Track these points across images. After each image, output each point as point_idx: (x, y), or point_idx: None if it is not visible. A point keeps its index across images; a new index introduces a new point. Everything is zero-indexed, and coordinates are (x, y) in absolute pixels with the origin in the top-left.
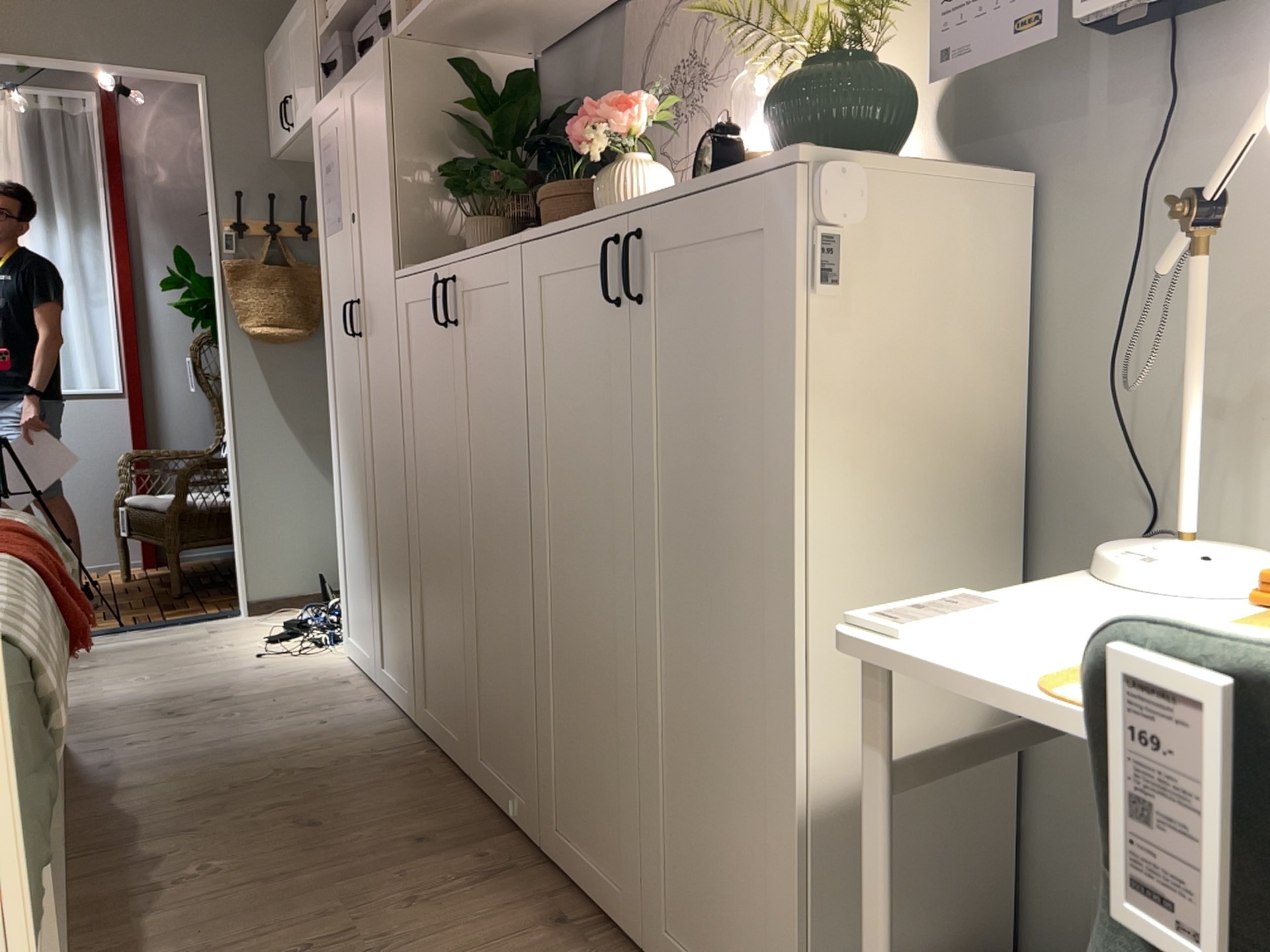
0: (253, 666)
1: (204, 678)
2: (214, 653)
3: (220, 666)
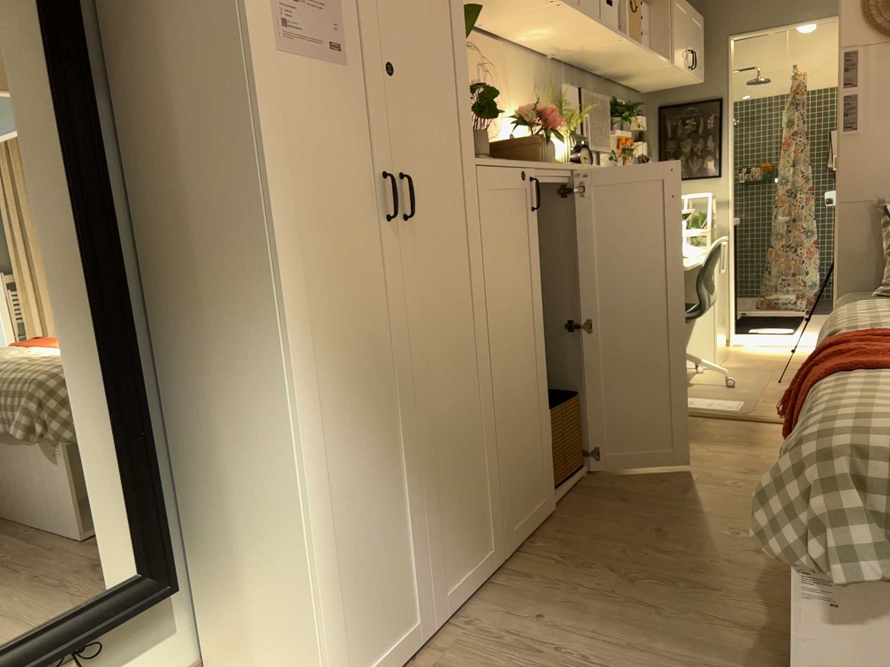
0: None
1: None
2: None
3: None
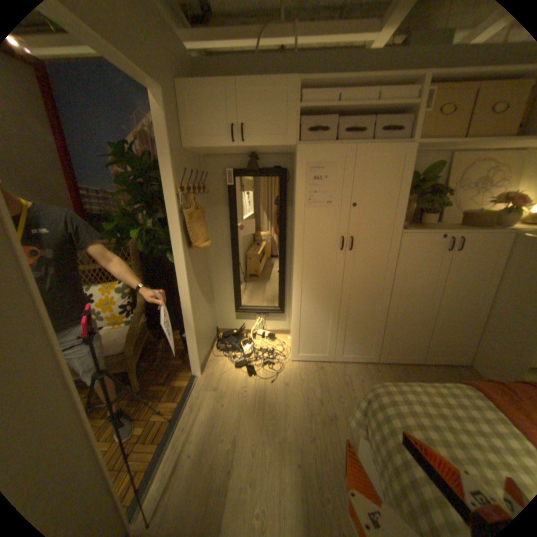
0: (283, 386)
1: (288, 403)
2: (253, 395)
3: (276, 396)
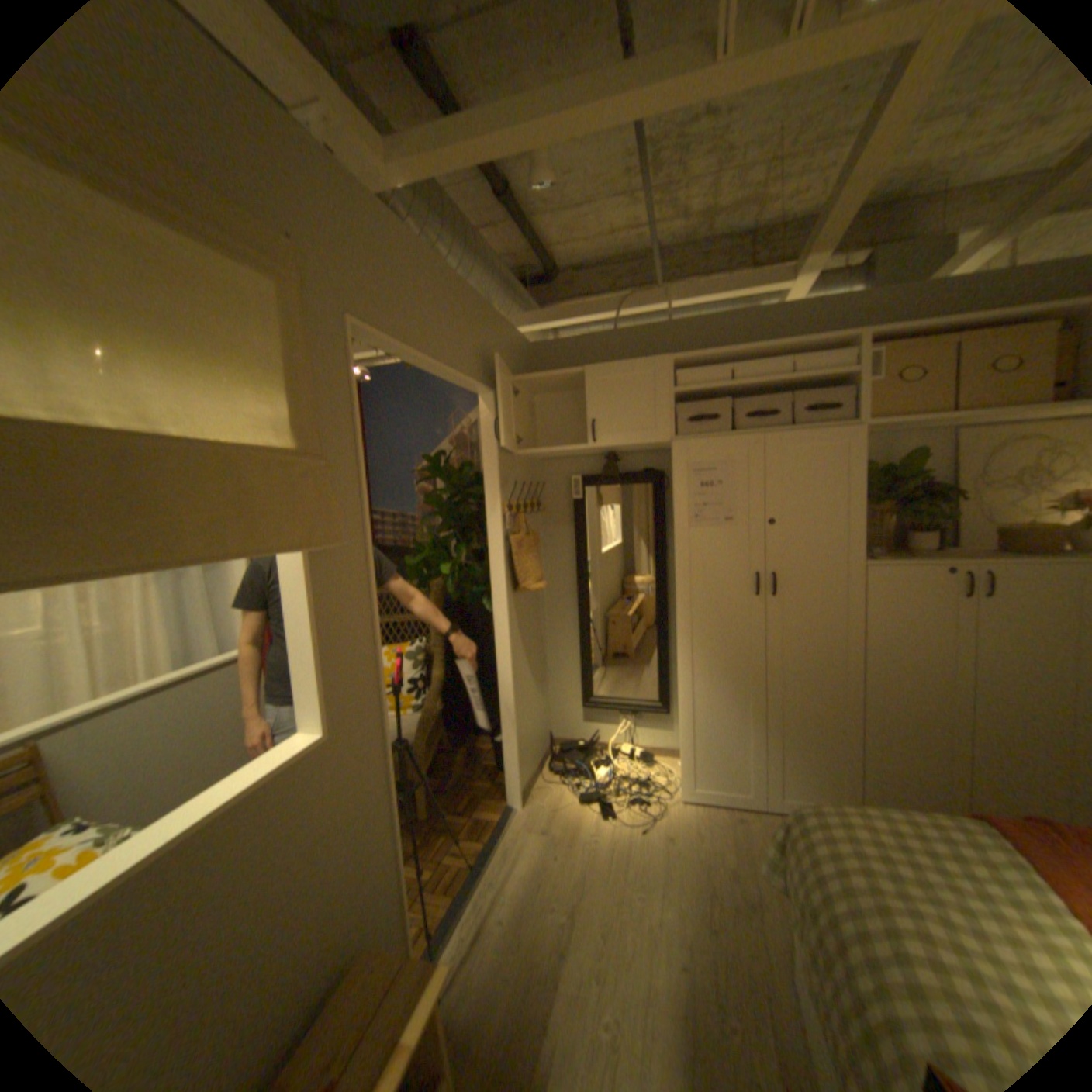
0: (663, 844)
1: (671, 871)
2: (608, 851)
3: (649, 858)
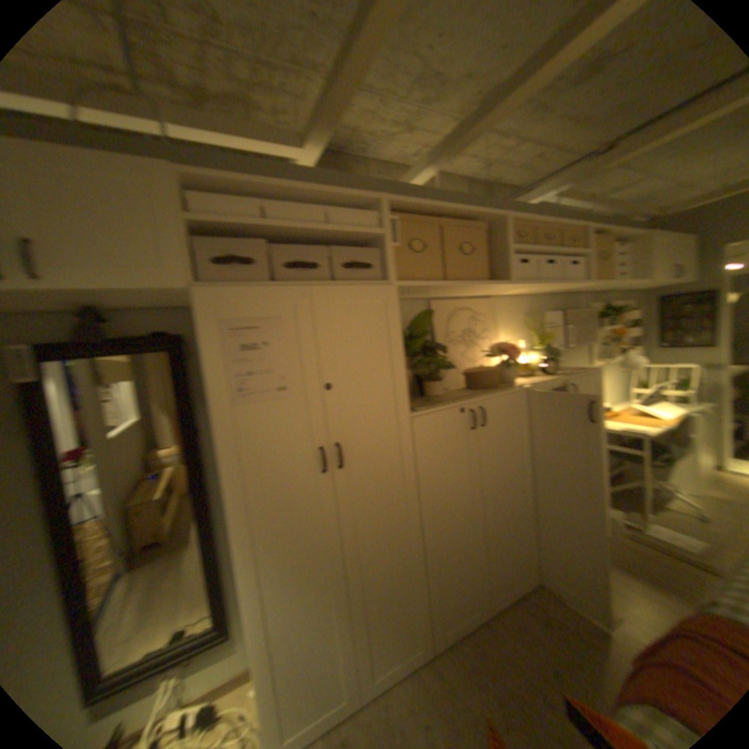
0: None
1: None
2: None
3: None
